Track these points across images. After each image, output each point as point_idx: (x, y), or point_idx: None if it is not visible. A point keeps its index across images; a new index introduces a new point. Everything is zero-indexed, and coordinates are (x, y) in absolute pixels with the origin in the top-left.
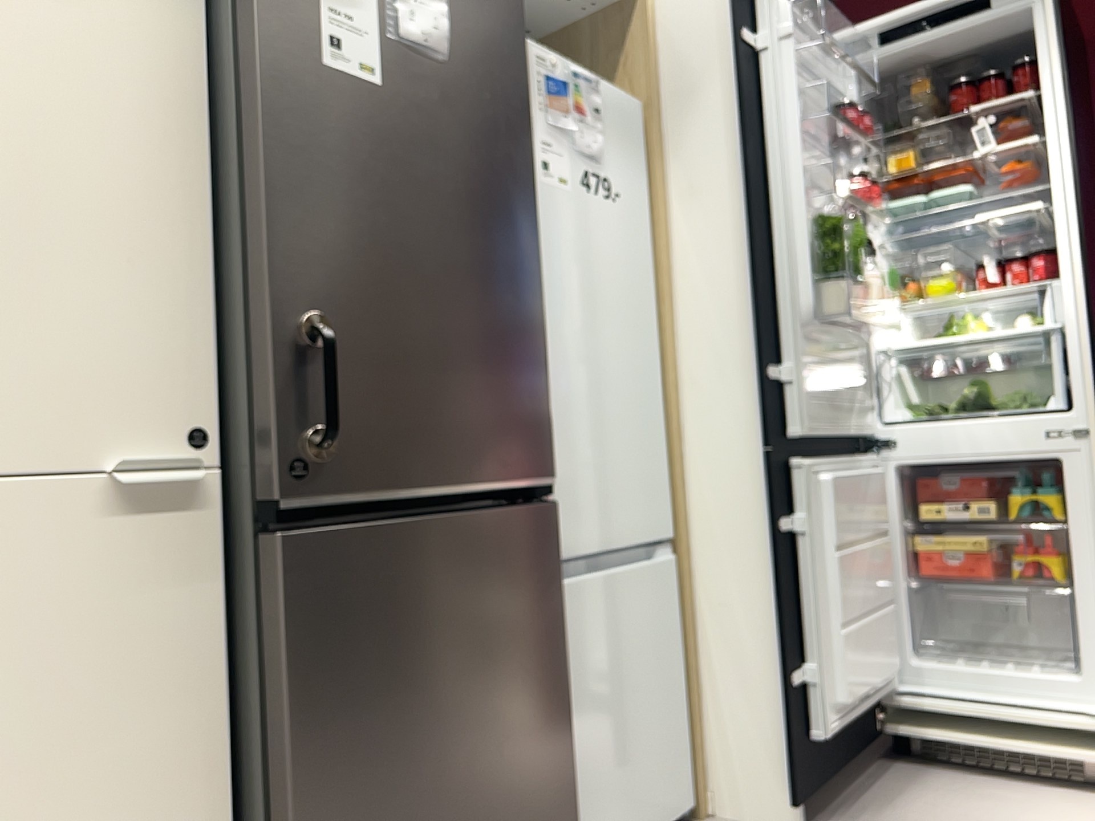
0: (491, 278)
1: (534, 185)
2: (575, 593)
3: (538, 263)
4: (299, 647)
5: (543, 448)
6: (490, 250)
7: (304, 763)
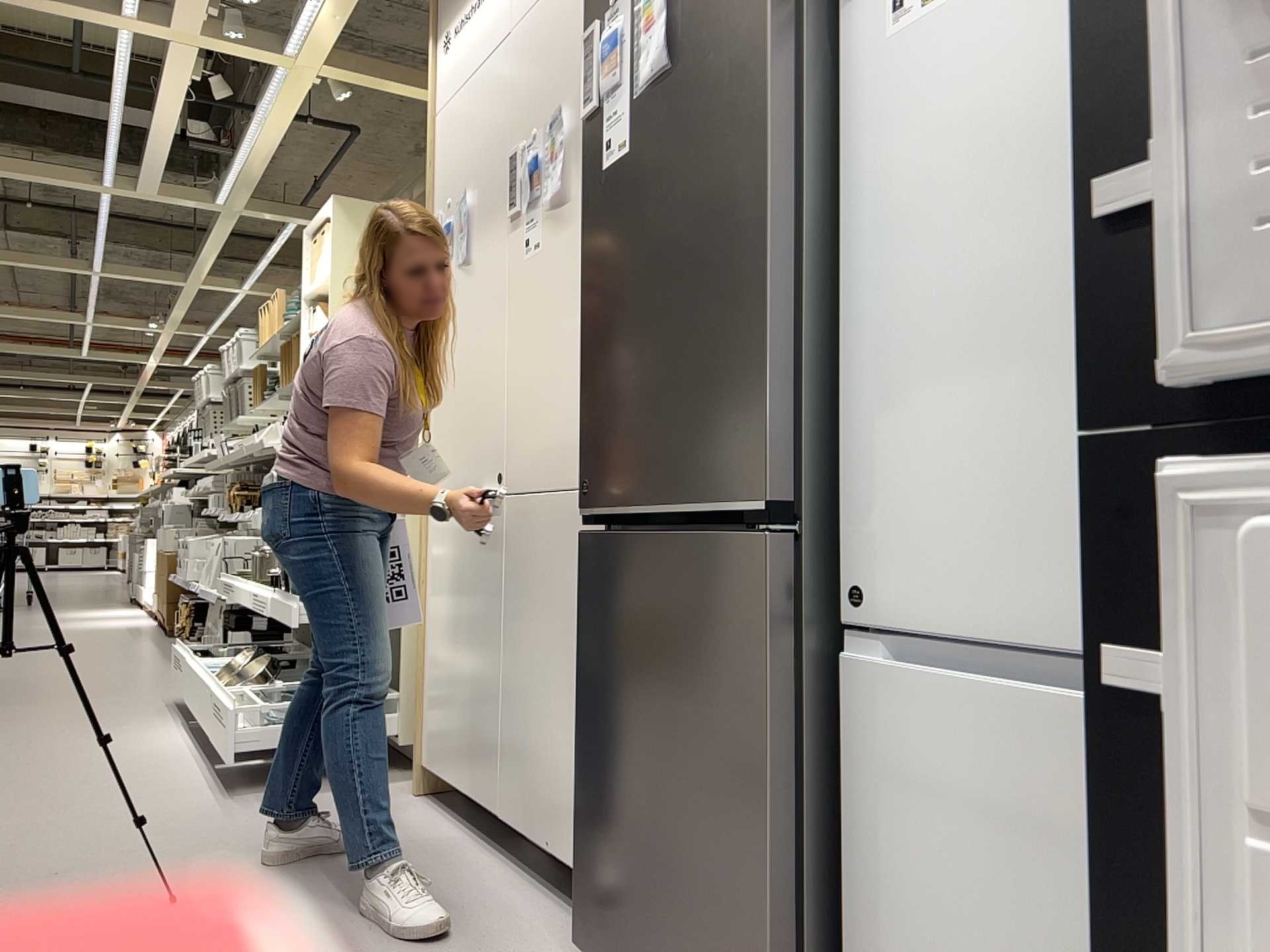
0: (706, 273)
1: (768, 111)
2: (917, 697)
3: (766, 216)
4: (584, 615)
5: (758, 465)
6: (706, 240)
7: (583, 697)
